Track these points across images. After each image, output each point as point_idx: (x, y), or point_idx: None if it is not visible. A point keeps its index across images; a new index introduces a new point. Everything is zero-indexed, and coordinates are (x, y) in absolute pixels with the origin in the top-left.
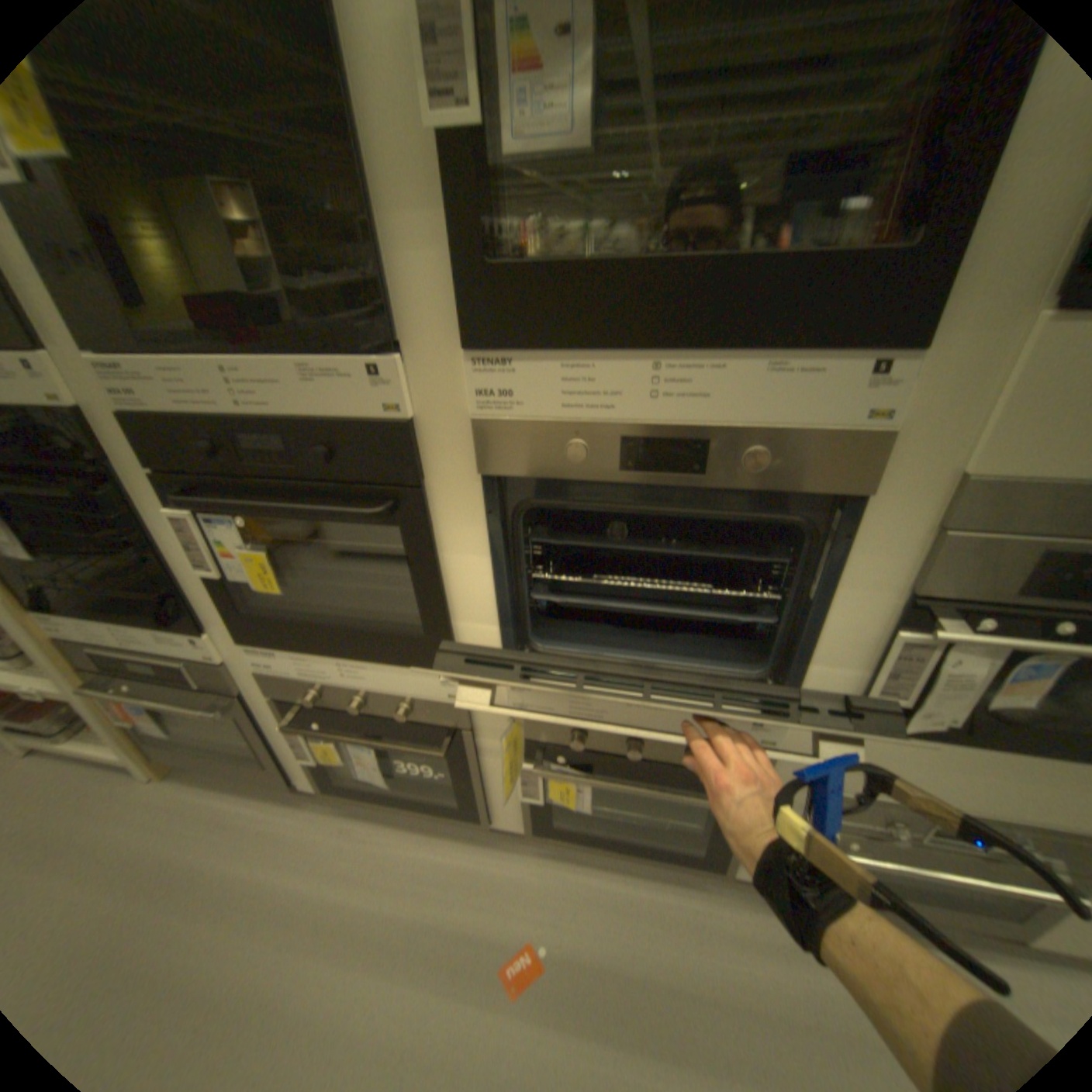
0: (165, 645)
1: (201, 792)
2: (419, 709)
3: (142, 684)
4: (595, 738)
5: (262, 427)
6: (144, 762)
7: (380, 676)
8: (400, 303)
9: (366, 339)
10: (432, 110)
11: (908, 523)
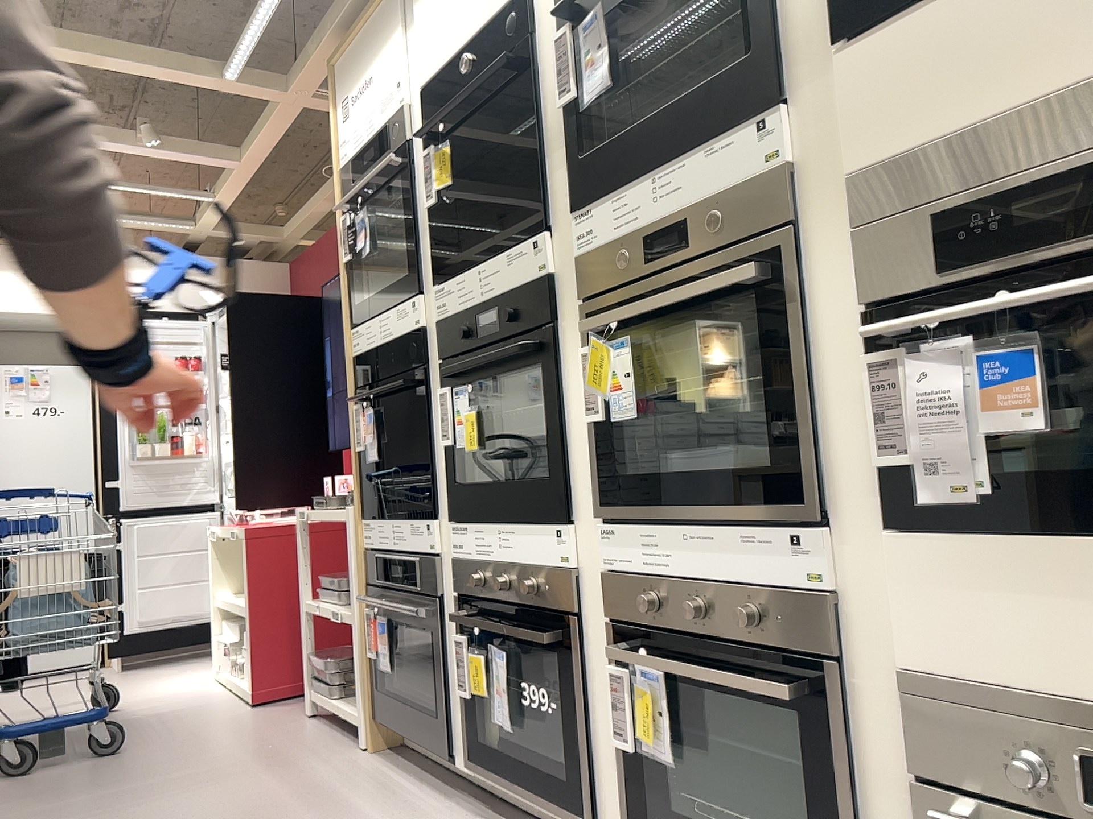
0: (414, 536)
1: (392, 766)
2: (542, 584)
3: (393, 595)
4: (665, 600)
5: (488, 305)
6: (370, 719)
7: (521, 542)
8: (551, 202)
9: (535, 229)
10: (561, 104)
11: (836, 241)
